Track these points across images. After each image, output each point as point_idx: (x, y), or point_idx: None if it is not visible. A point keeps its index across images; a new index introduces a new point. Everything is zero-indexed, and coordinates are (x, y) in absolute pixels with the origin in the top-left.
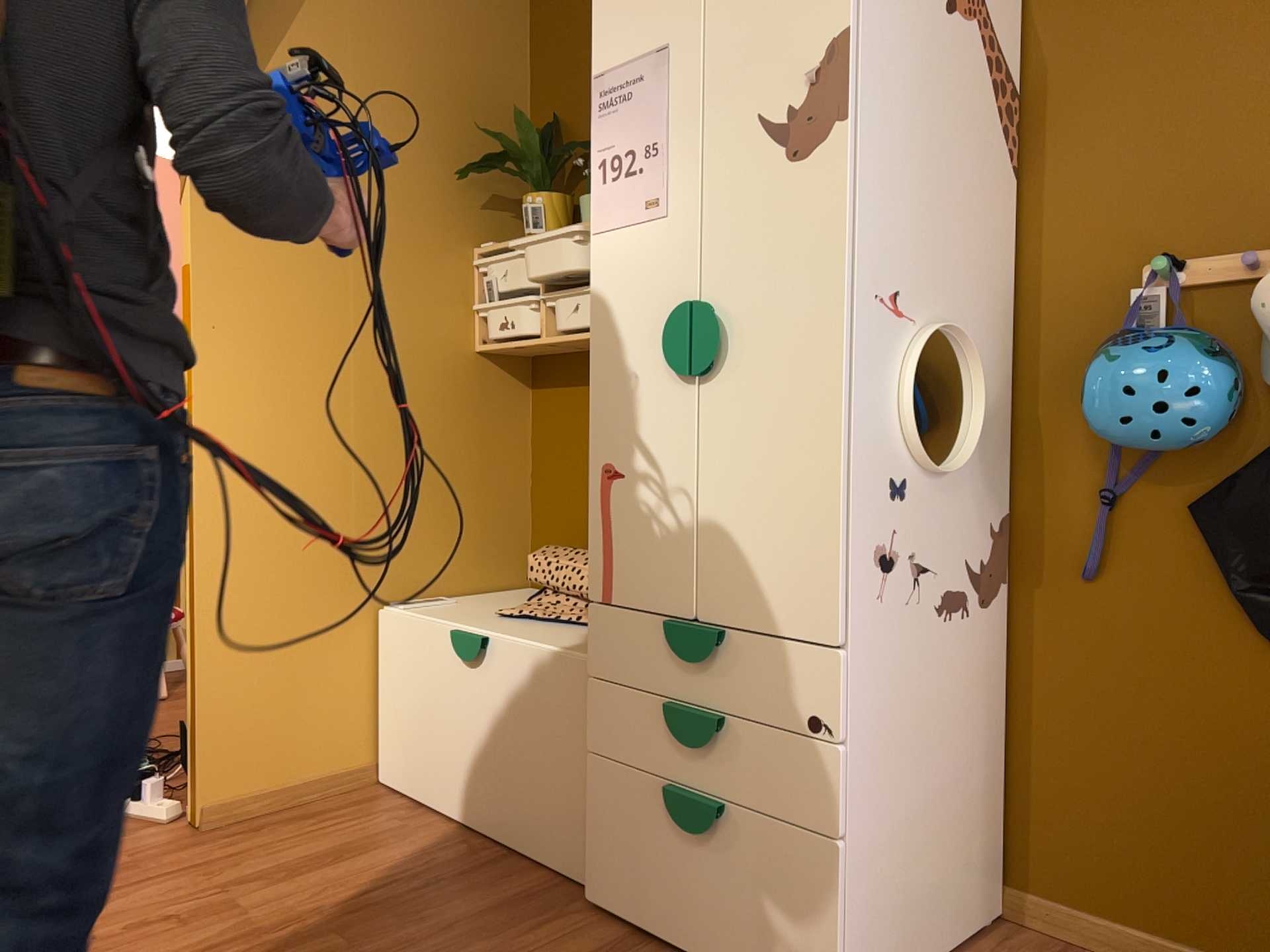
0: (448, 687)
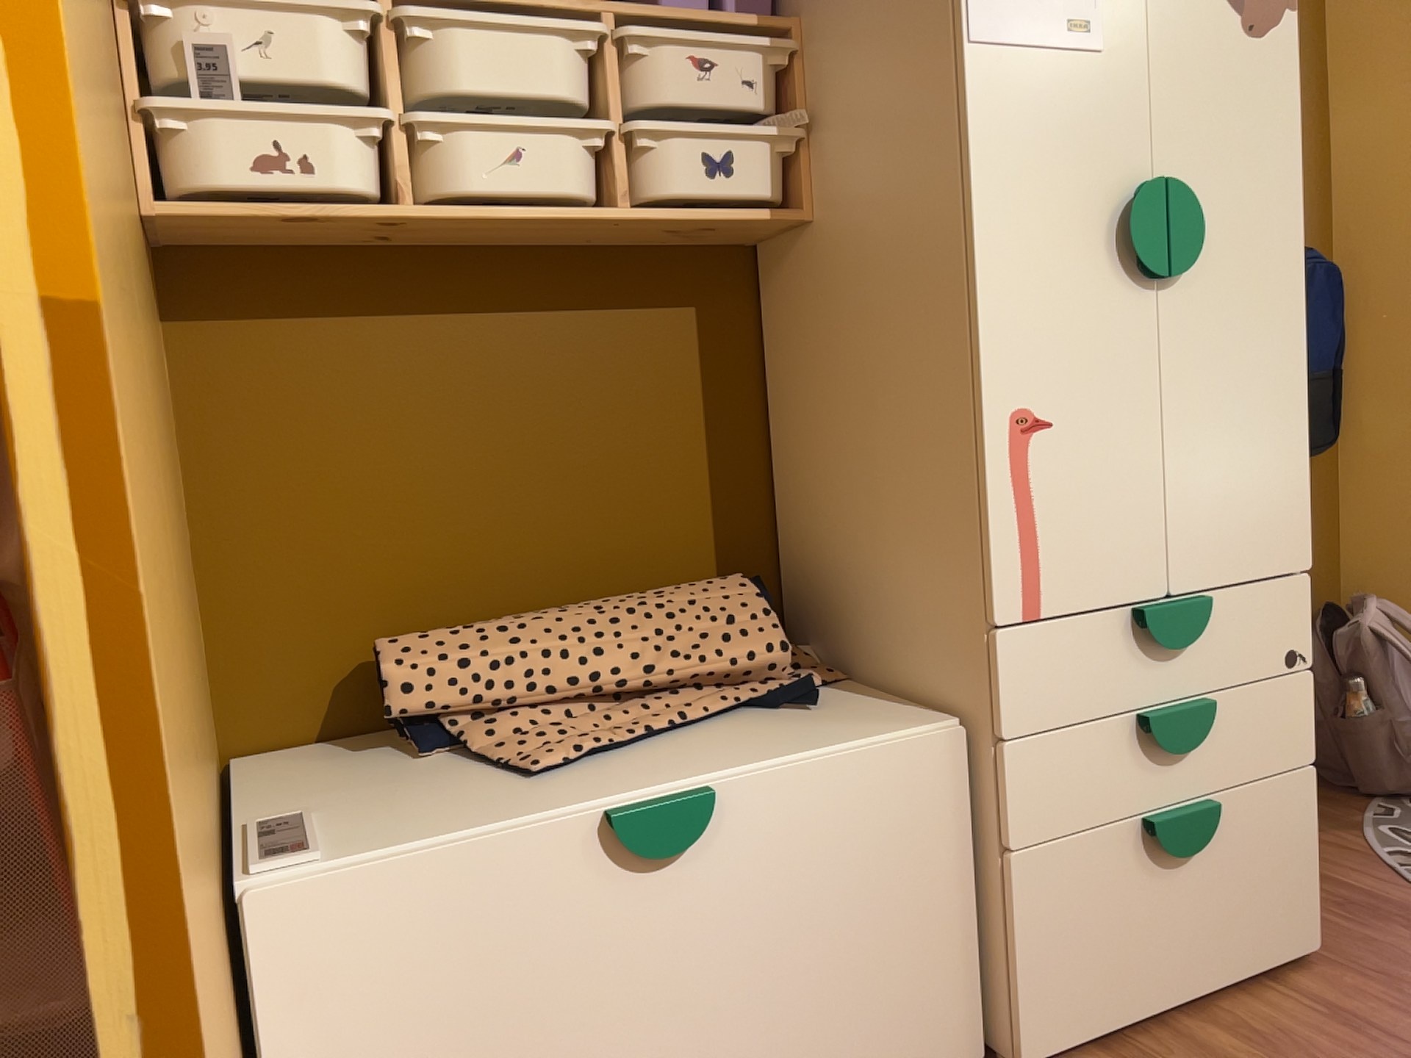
0: (590, 945)
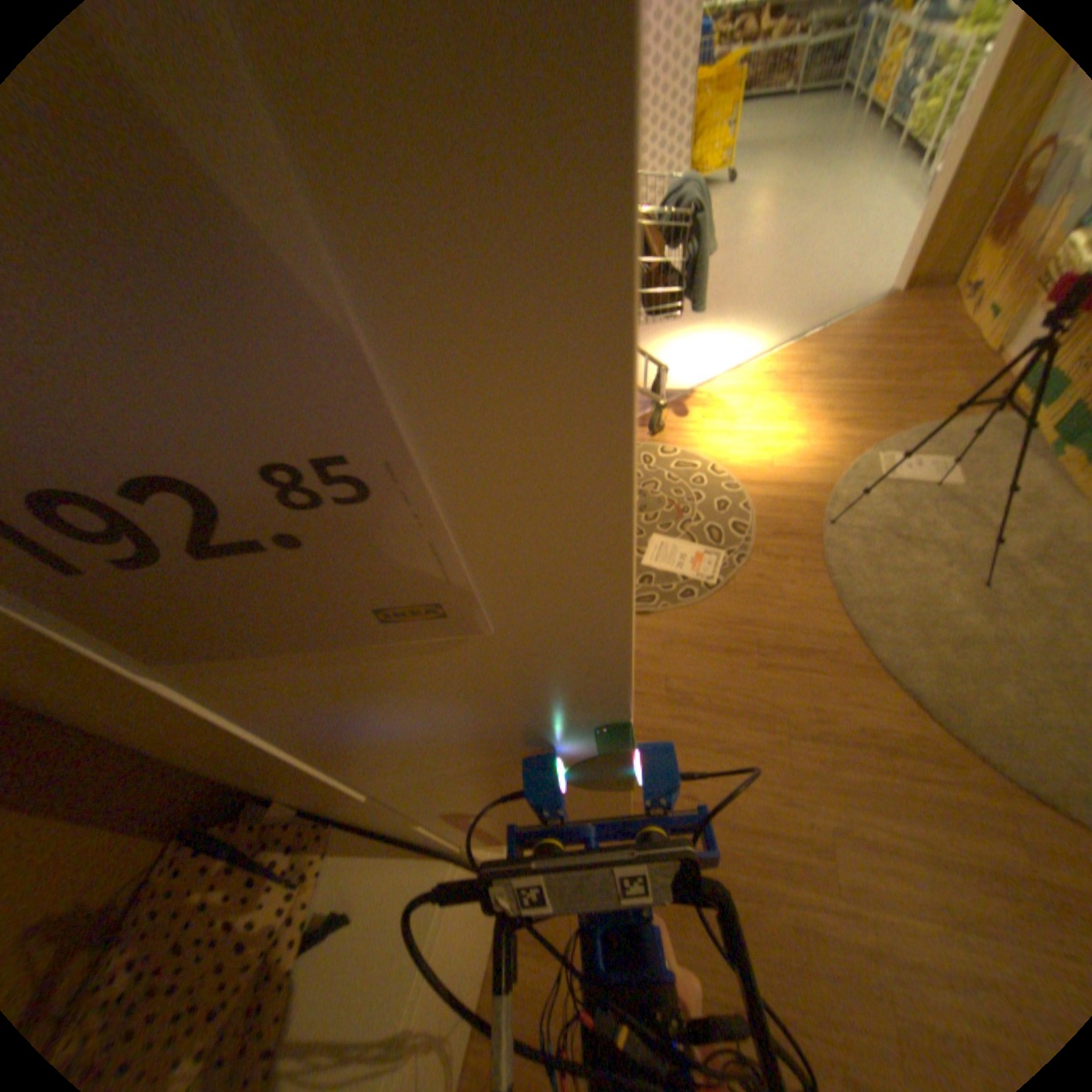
0: None
